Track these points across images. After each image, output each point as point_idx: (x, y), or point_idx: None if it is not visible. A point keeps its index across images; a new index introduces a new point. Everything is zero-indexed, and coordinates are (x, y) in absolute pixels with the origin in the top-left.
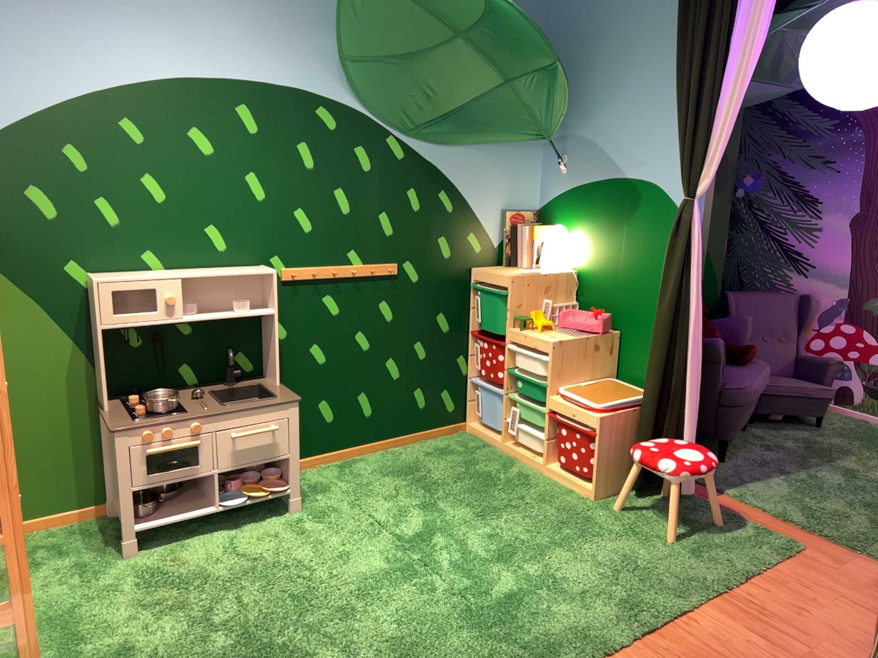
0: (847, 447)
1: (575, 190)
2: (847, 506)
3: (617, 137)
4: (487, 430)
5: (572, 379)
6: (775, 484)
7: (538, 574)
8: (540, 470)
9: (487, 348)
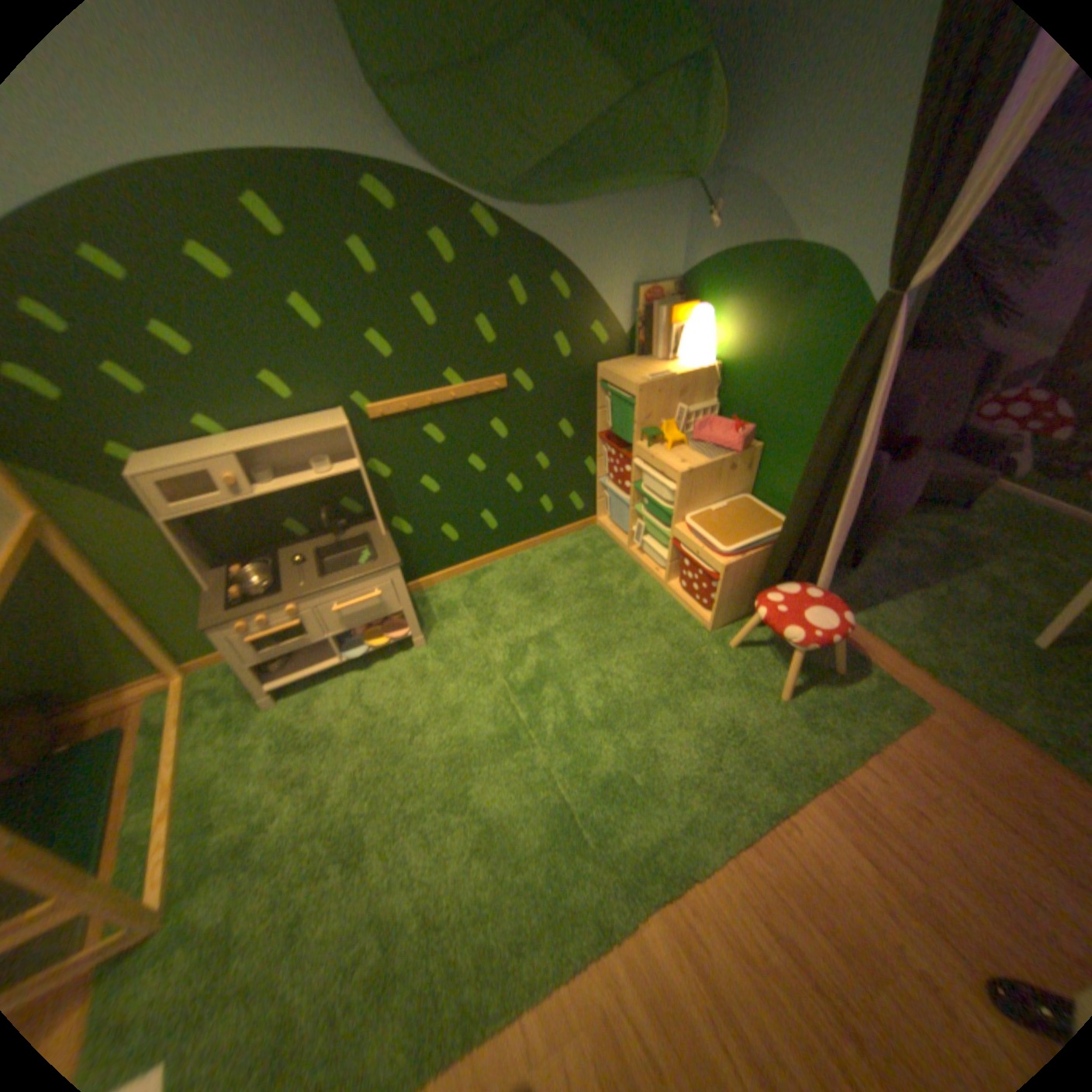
0: (999, 544)
1: (727, 256)
2: (990, 646)
3: (797, 173)
4: (613, 528)
5: (699, 505)
6: (909, 607)
7: (638, 748)
8: (659, 585)
9: (613, 457)
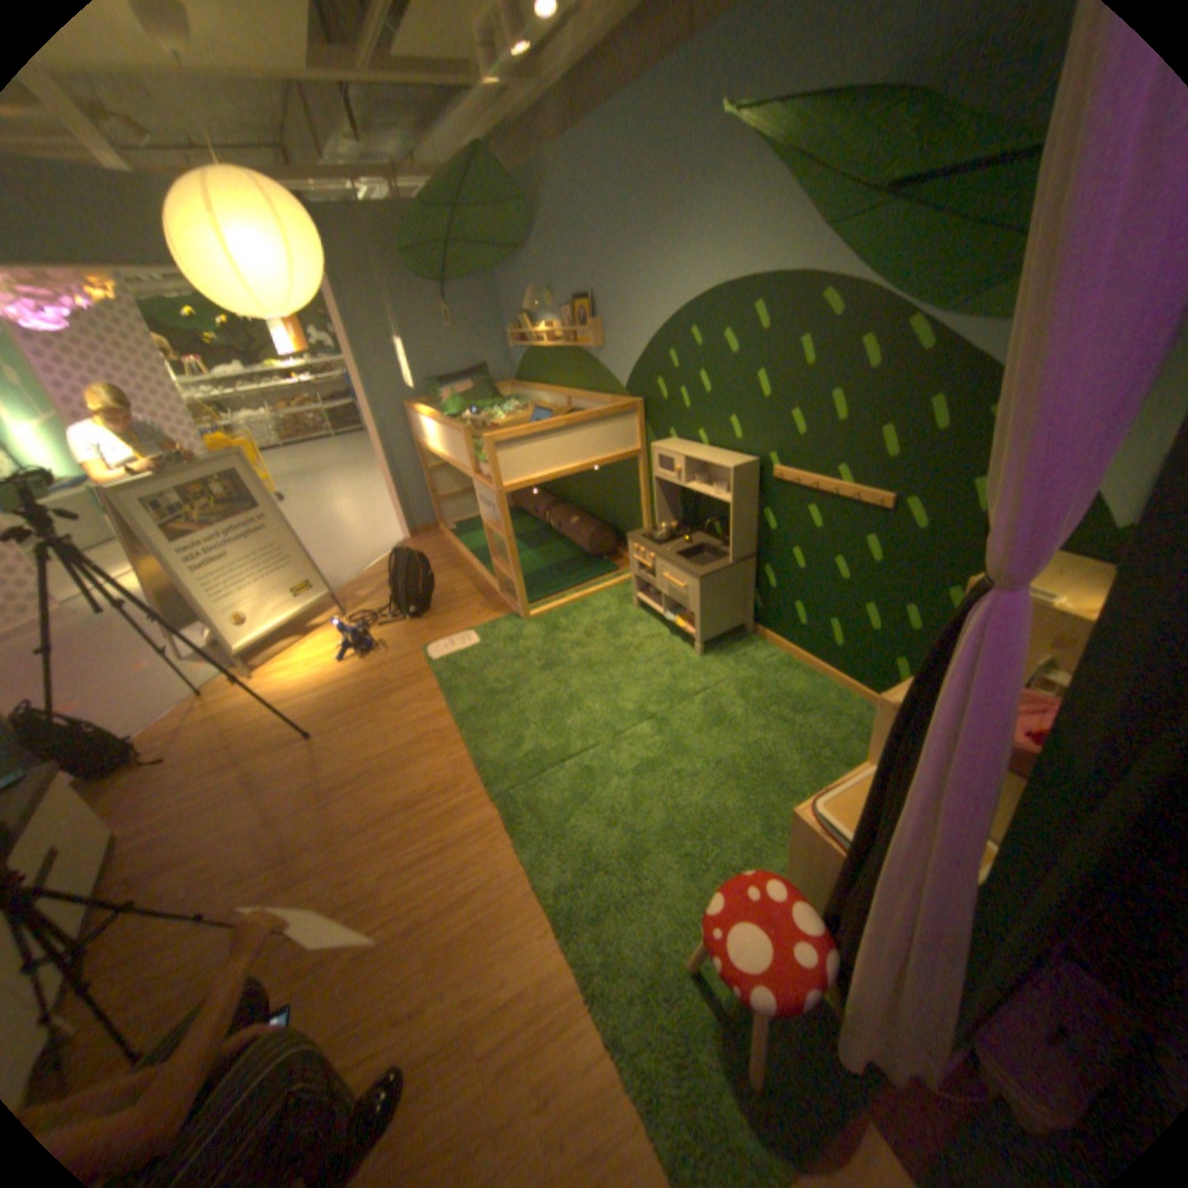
0: None
1: None
2: None
3: None
4: None
5: None
6: None
7: (616, 807)
8: None
9: None
